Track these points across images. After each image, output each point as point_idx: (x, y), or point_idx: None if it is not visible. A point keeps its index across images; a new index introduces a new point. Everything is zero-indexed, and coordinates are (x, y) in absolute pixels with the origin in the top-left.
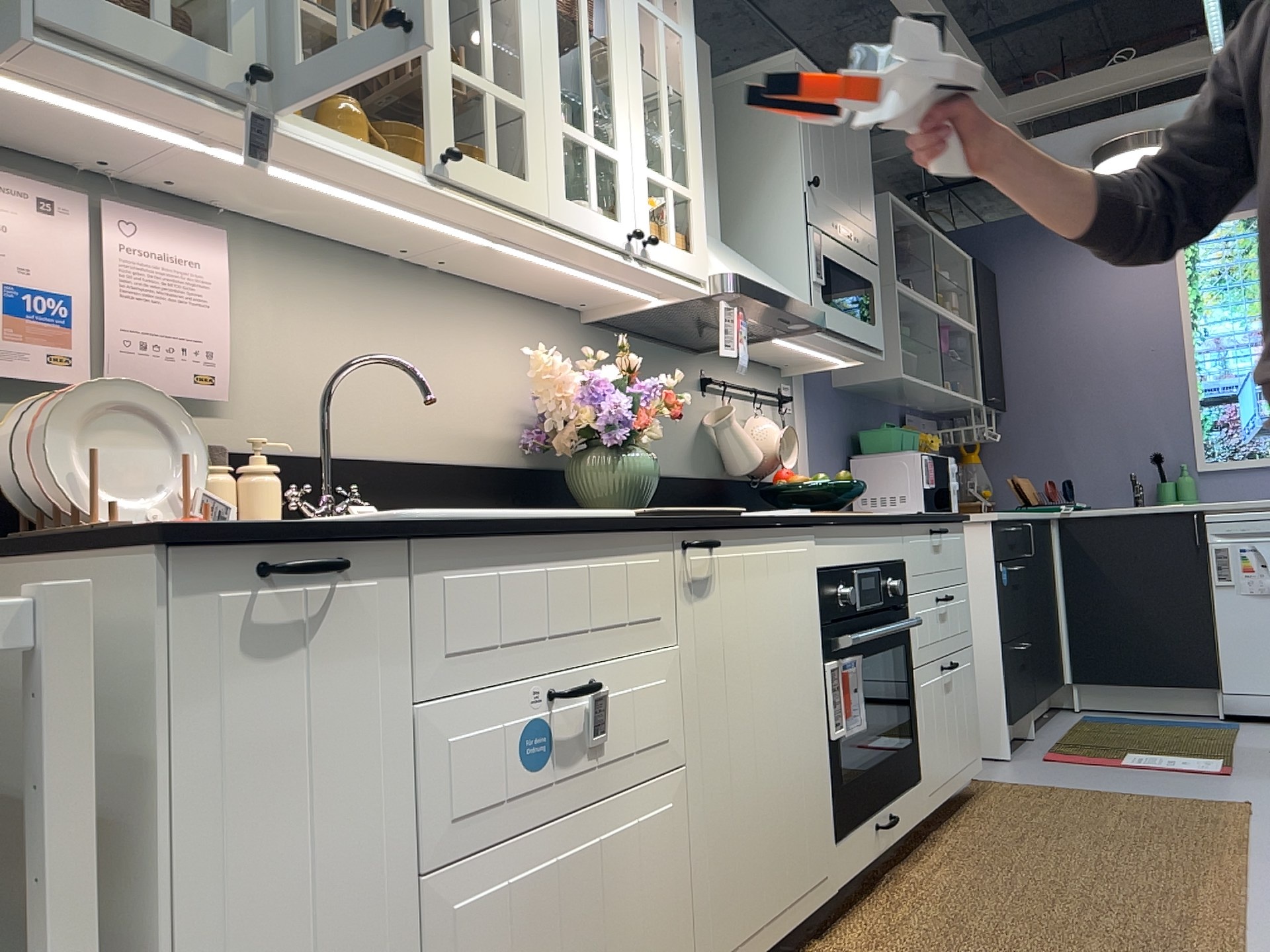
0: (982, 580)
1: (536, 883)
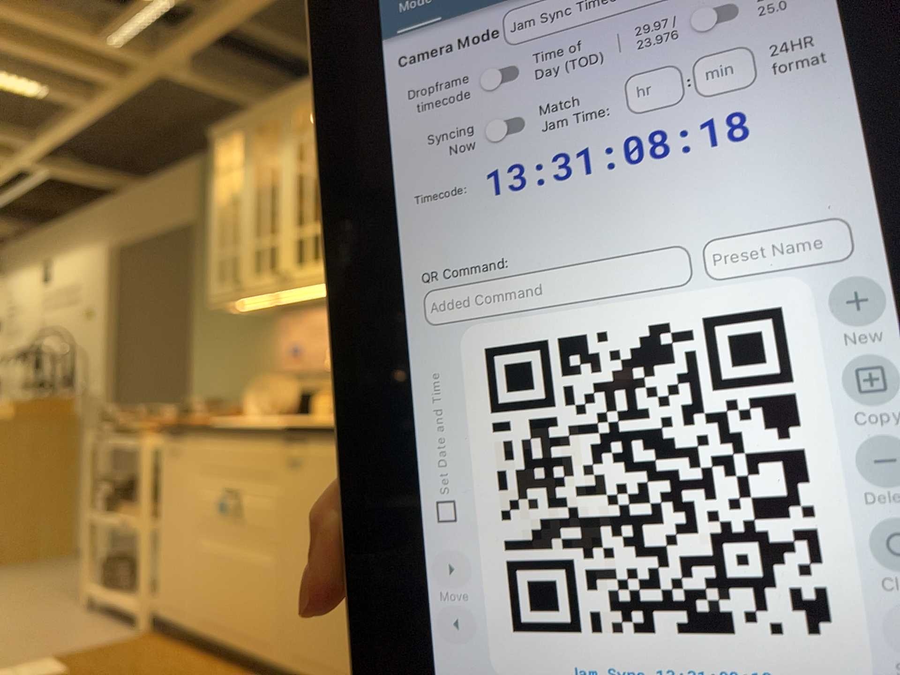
0: None
1: (219, 555)
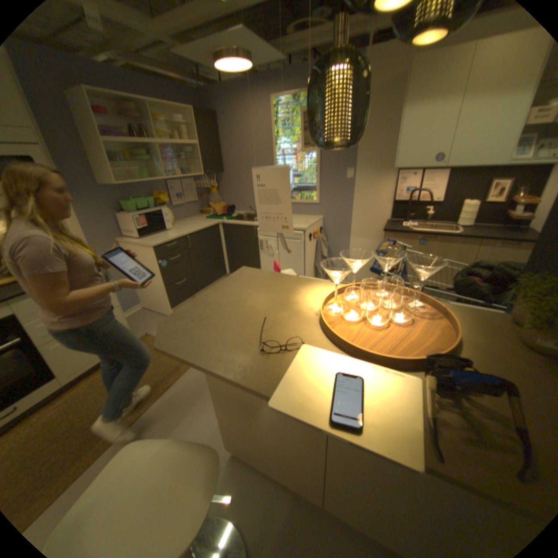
0: (155, 266)
1: None
